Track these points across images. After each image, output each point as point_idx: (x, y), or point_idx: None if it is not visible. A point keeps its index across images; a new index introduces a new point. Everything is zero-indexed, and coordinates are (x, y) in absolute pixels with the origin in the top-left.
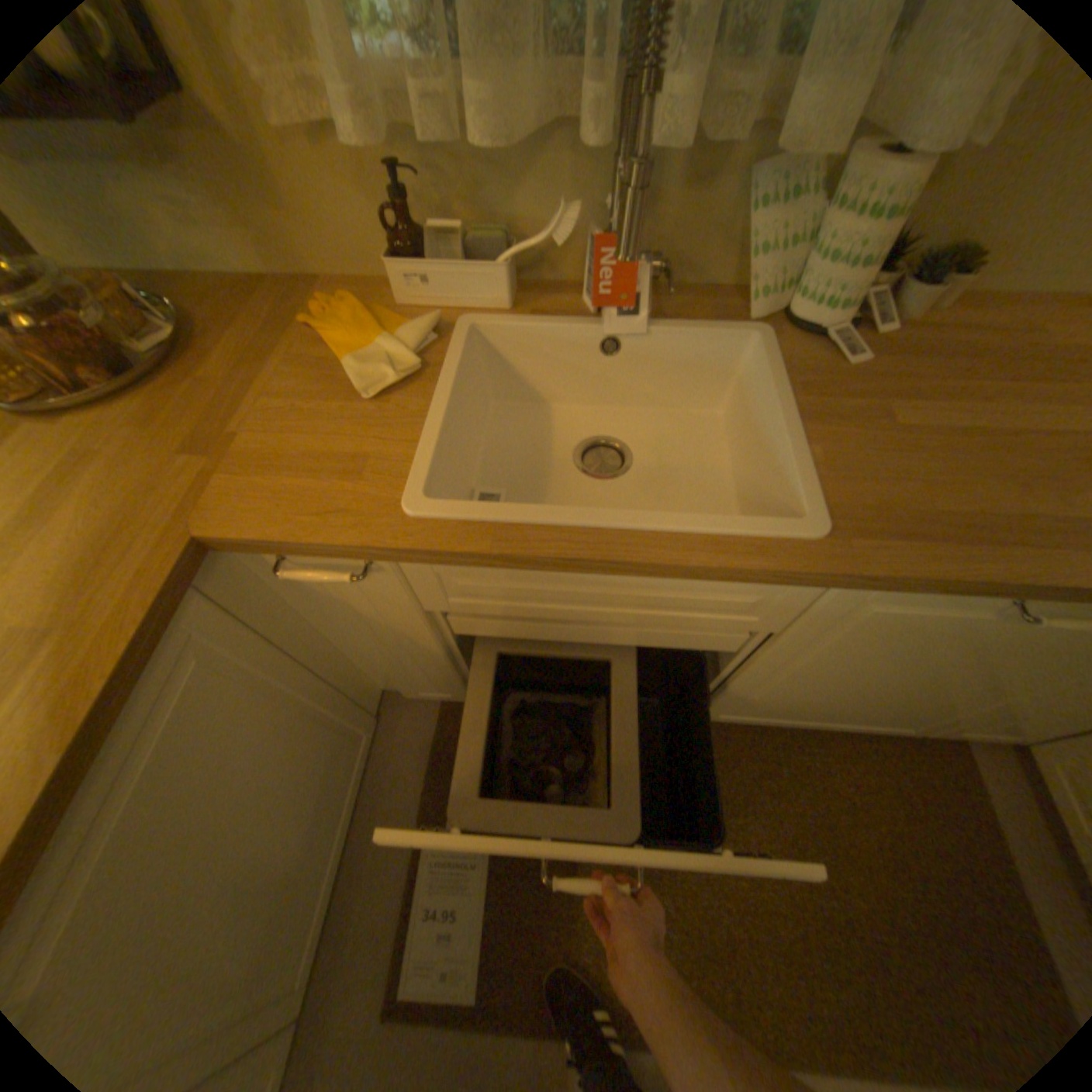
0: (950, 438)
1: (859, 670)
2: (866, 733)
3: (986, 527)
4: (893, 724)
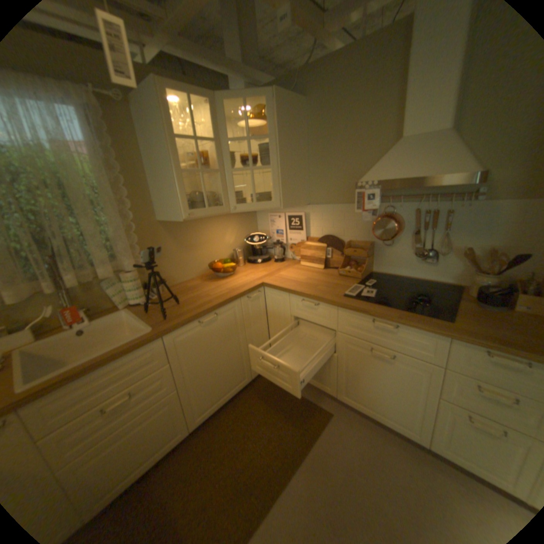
0: (172, 307)
1: (200, 362)
2: (239, 391)
3: (182, 314)
4: (237, 379)
